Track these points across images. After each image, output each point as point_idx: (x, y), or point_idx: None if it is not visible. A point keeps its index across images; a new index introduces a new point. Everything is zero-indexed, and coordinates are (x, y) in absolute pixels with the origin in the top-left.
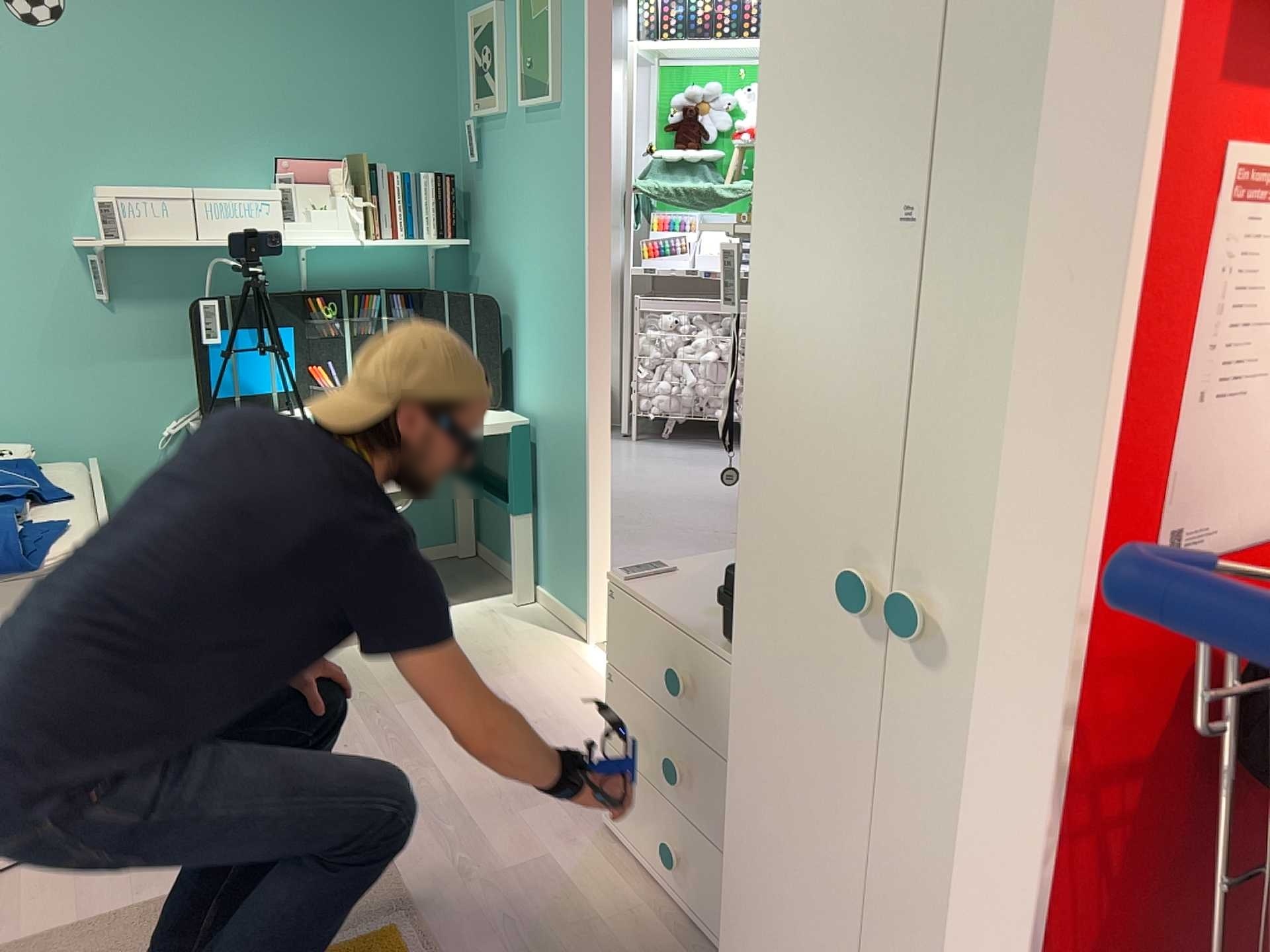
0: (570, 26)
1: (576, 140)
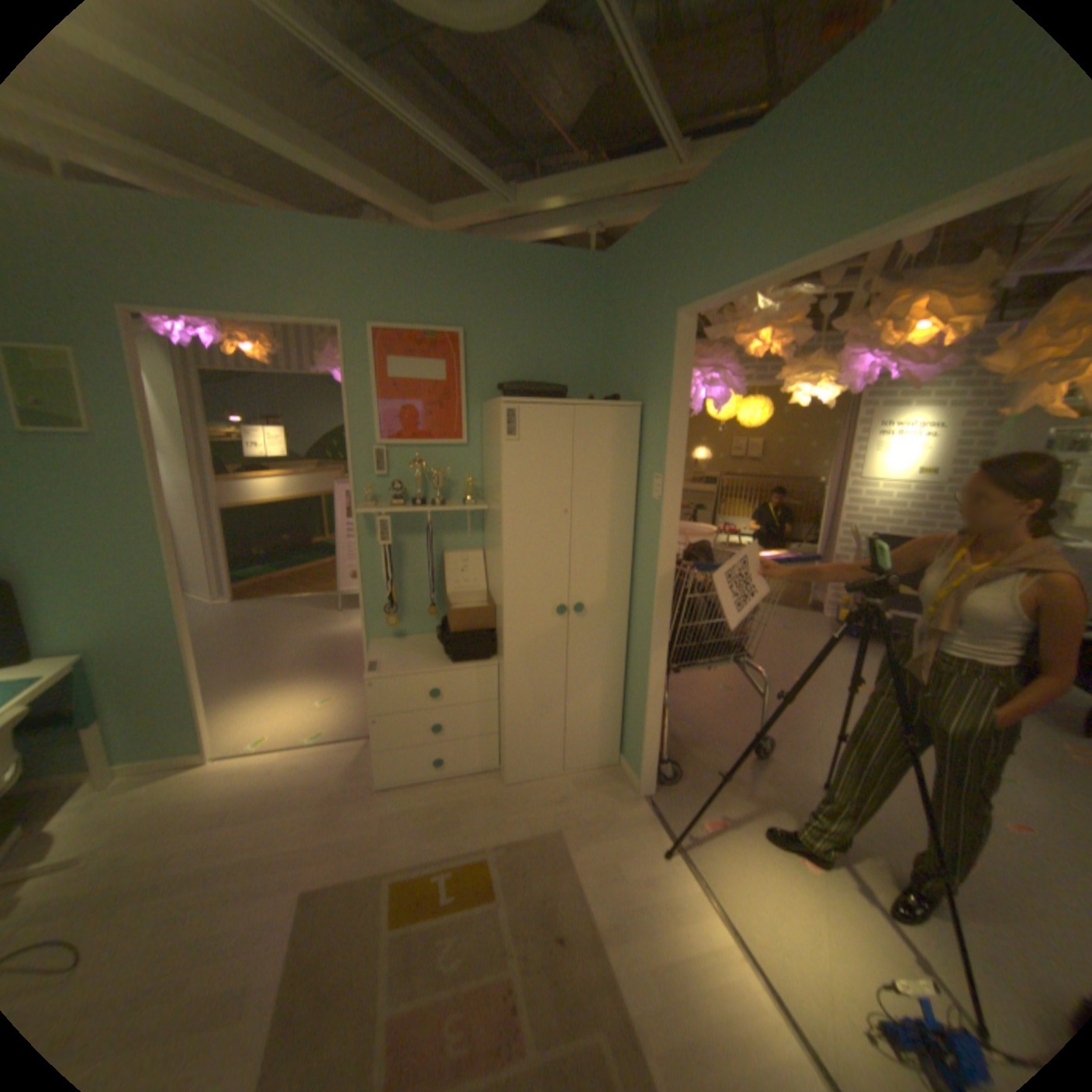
0: (103, 384)
1: (127, 460)
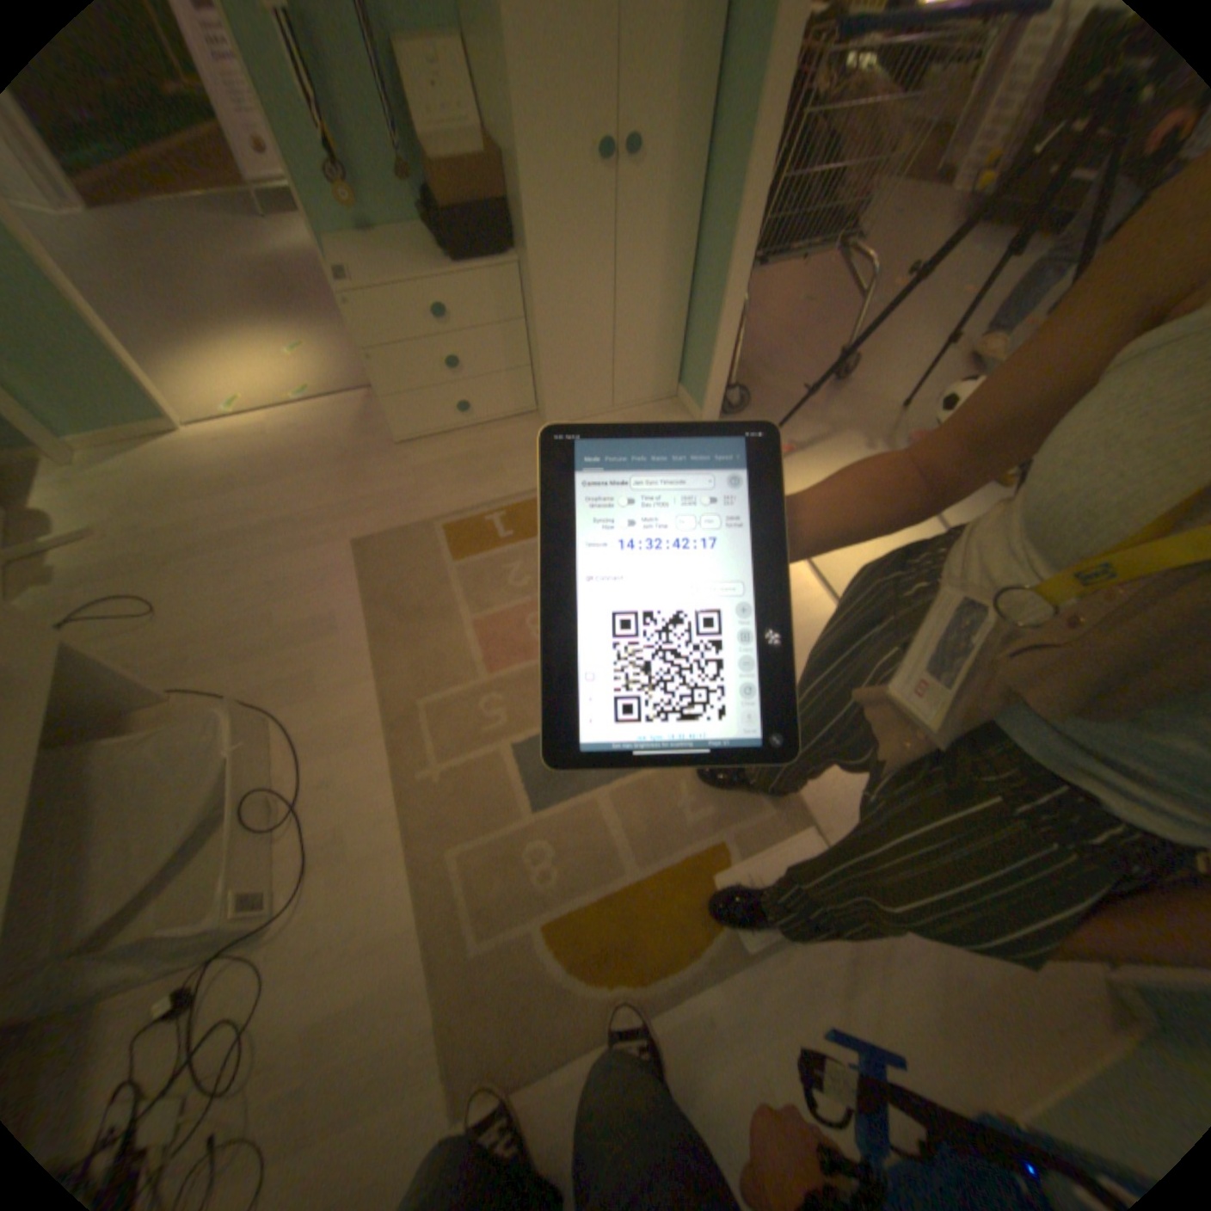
0: None
1: None
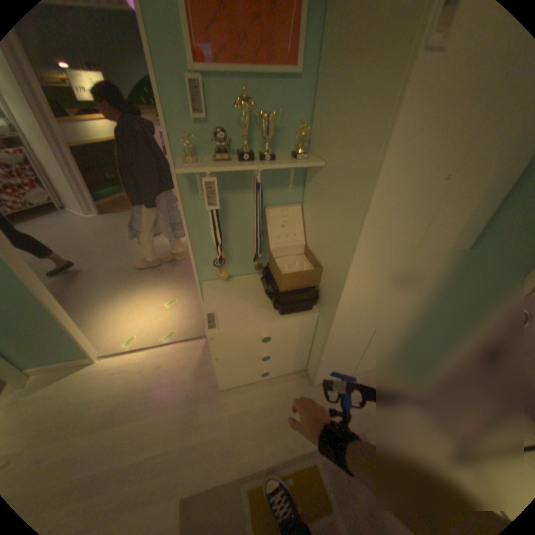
0: None
1: None
